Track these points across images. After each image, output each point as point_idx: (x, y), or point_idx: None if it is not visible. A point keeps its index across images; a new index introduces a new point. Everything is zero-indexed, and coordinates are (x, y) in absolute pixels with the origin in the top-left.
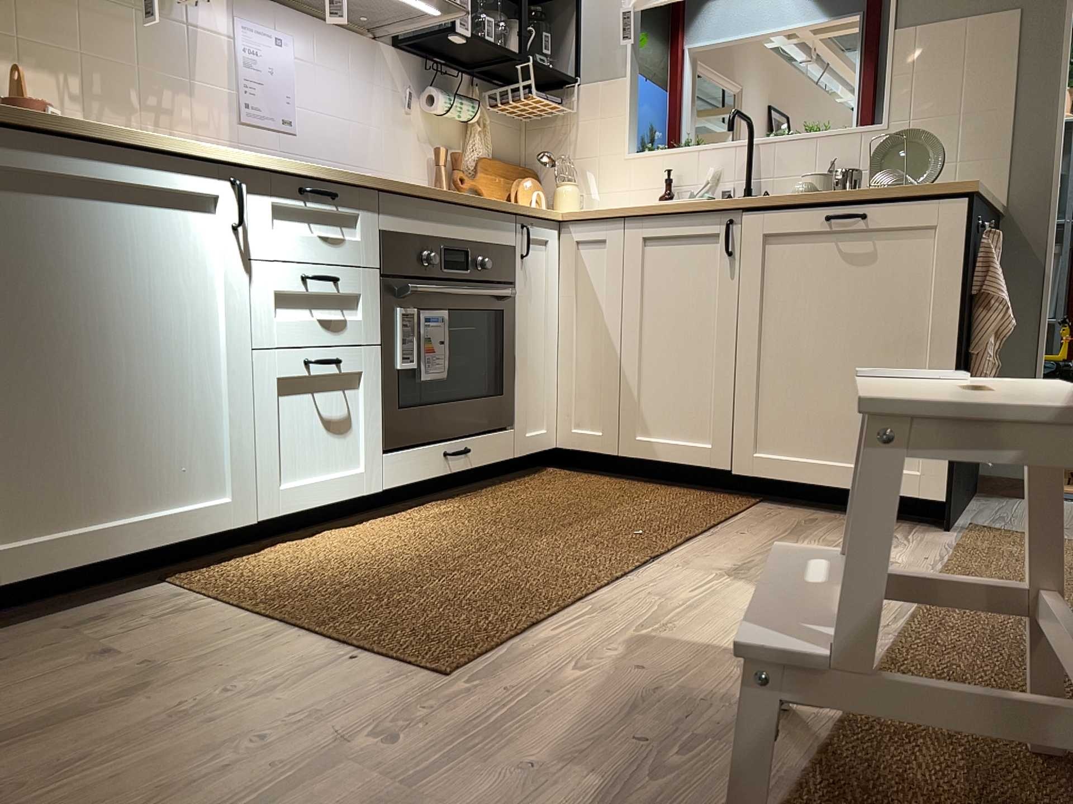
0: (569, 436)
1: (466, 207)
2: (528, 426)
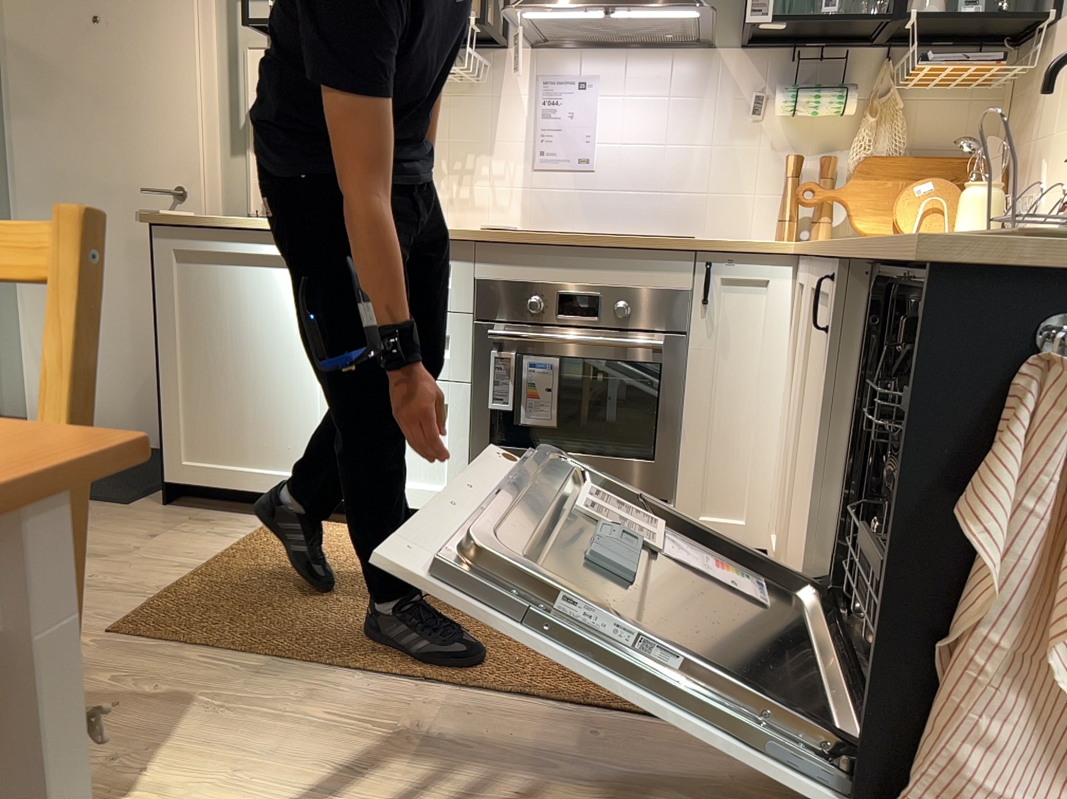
0: (772, 542)
1: (599, 249)
2: (708, 510)
